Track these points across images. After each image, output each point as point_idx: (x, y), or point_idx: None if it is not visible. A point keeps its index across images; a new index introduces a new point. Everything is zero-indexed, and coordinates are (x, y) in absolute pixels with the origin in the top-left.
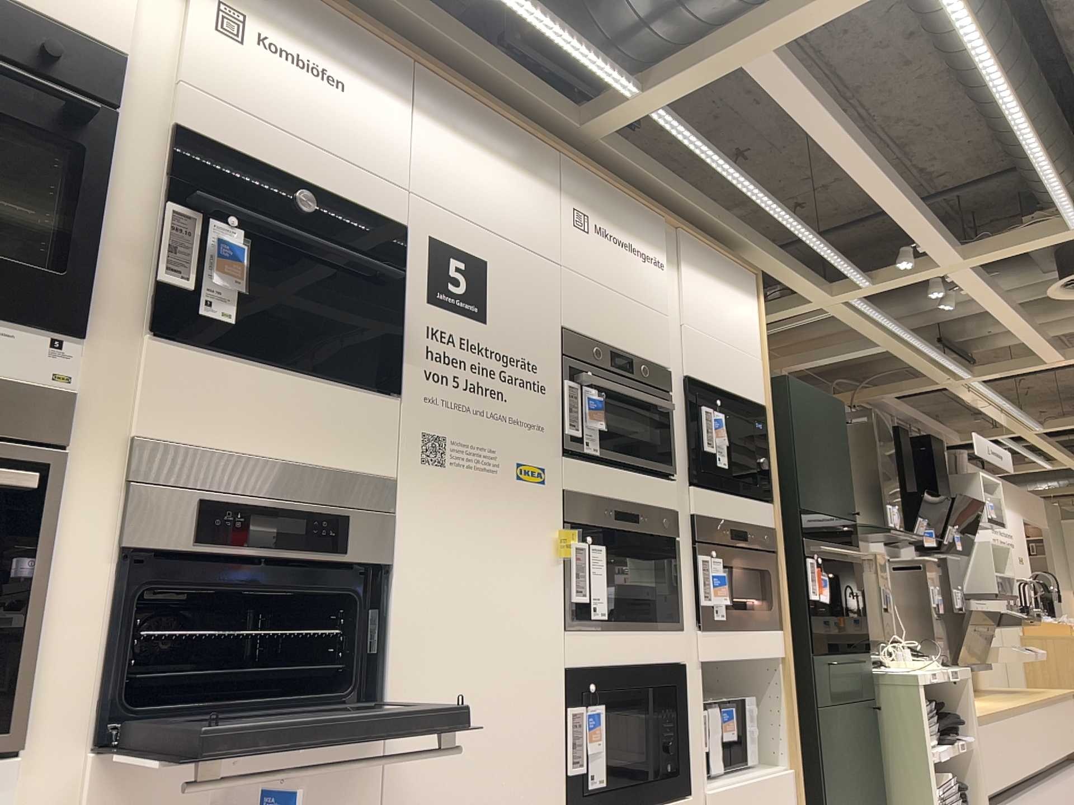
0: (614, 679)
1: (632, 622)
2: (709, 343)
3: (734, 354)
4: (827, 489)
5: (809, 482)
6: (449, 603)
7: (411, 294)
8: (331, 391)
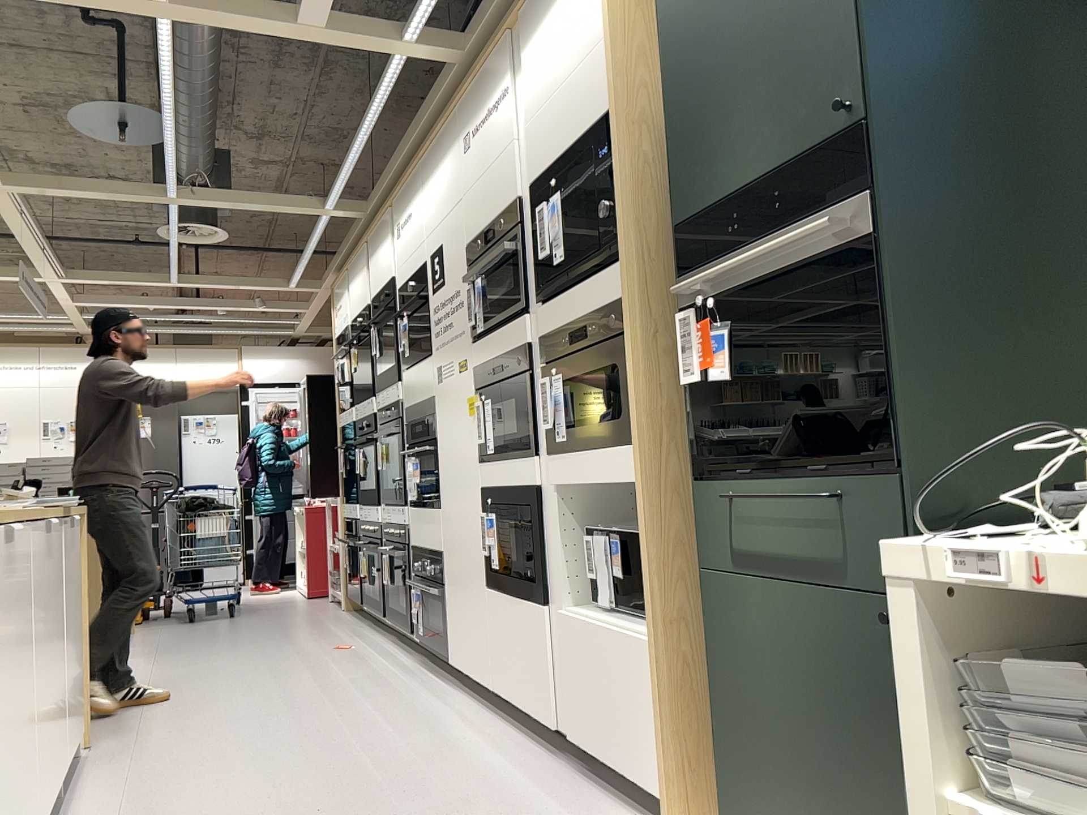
0: (498, 497)
1: (507, 454)
2: (547, 113)
3: (573, 86)
4: (757, 121)
5: (704, 153)
6: (447, 453)
7: (429, 297)
8: (420, 366)
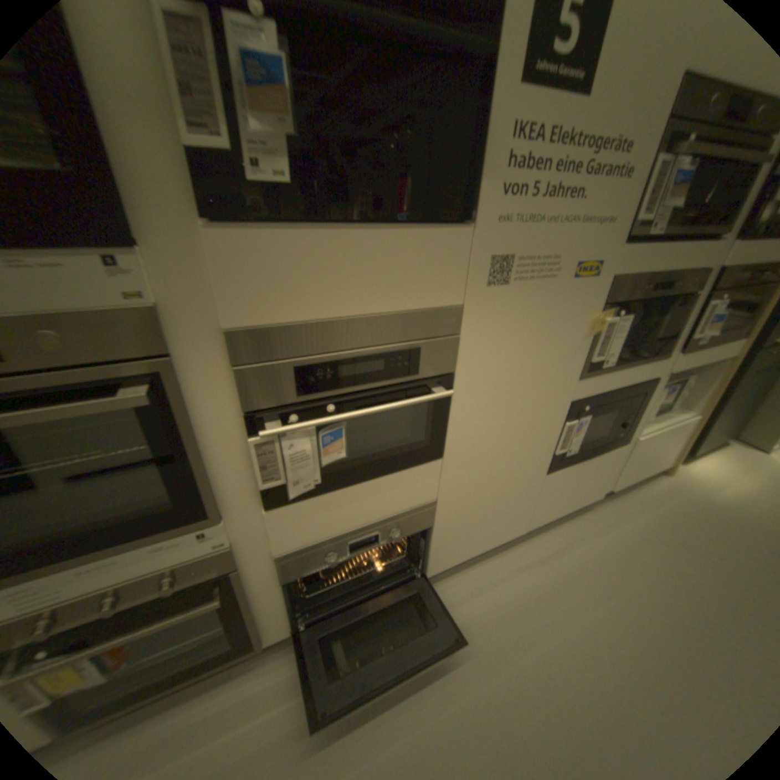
0: (604, 399)
1: (633, 362)
2: None
3: None
4: None
5: None
6: (496, 384)
7: (503, 74)
8: (403, 236)
